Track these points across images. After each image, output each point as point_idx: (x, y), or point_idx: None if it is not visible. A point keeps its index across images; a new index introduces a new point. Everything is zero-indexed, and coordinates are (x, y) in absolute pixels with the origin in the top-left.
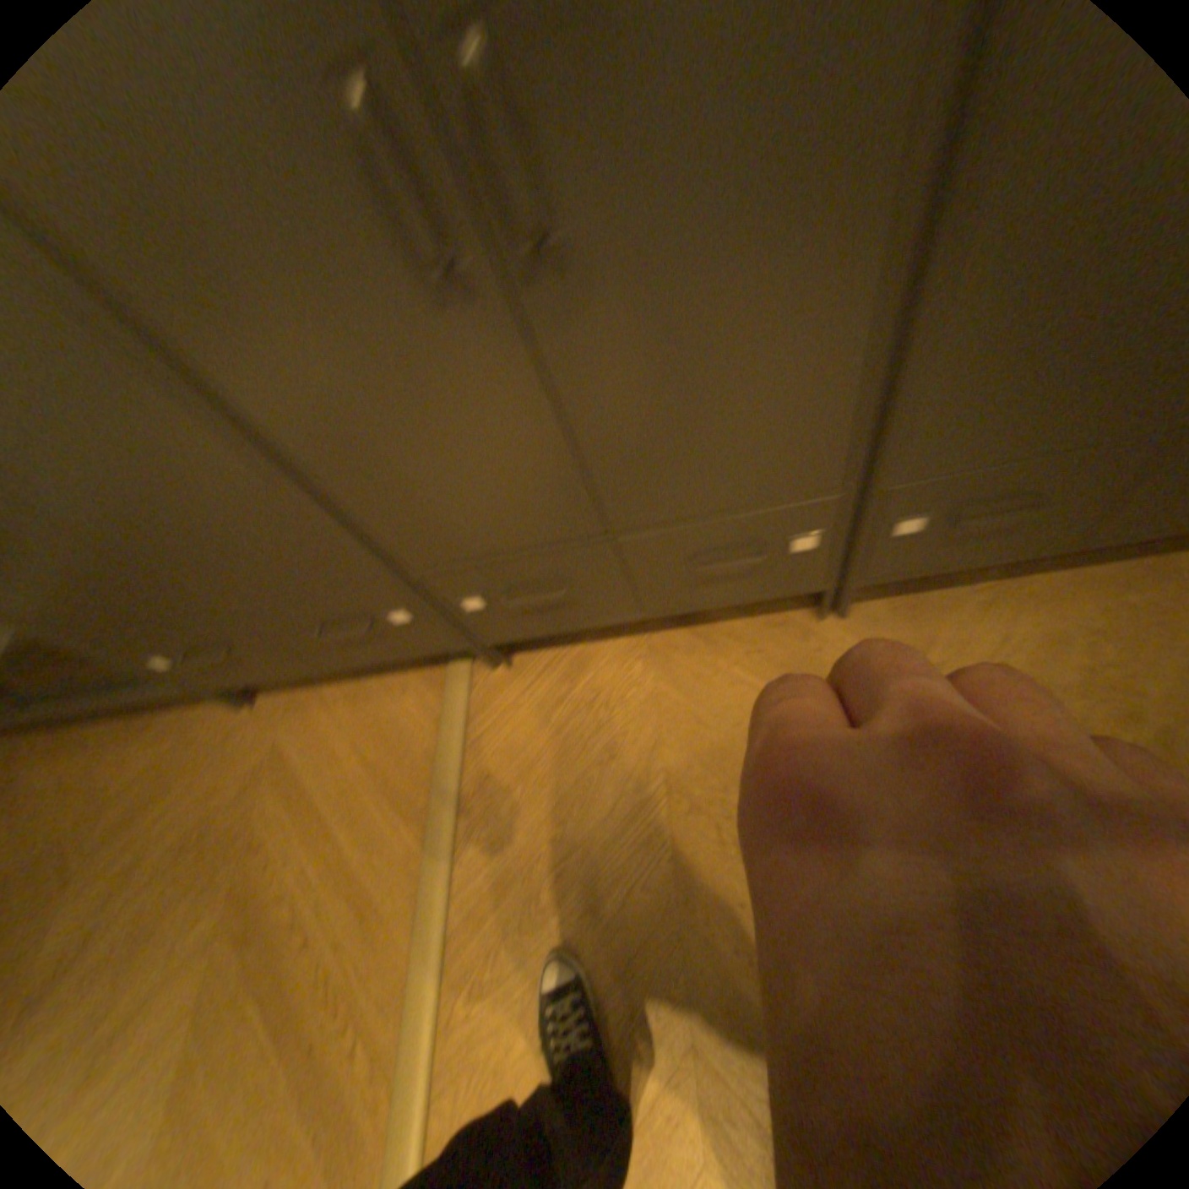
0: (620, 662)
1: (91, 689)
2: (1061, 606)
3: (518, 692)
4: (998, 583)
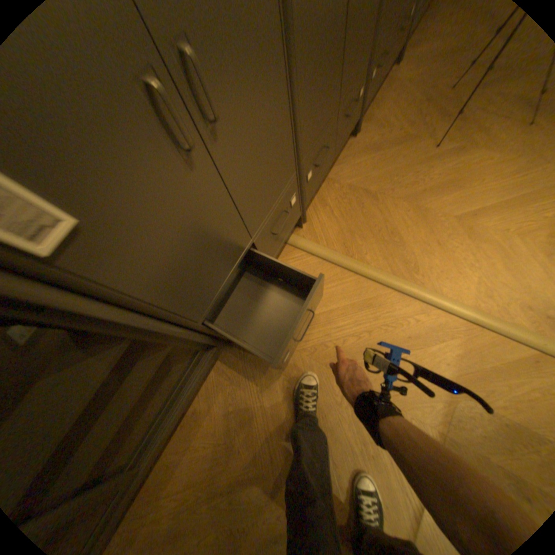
0: (329, 190)
1: (170, 408)
2: (386, 97)
3: (316, 225)
4: (372, 103)
